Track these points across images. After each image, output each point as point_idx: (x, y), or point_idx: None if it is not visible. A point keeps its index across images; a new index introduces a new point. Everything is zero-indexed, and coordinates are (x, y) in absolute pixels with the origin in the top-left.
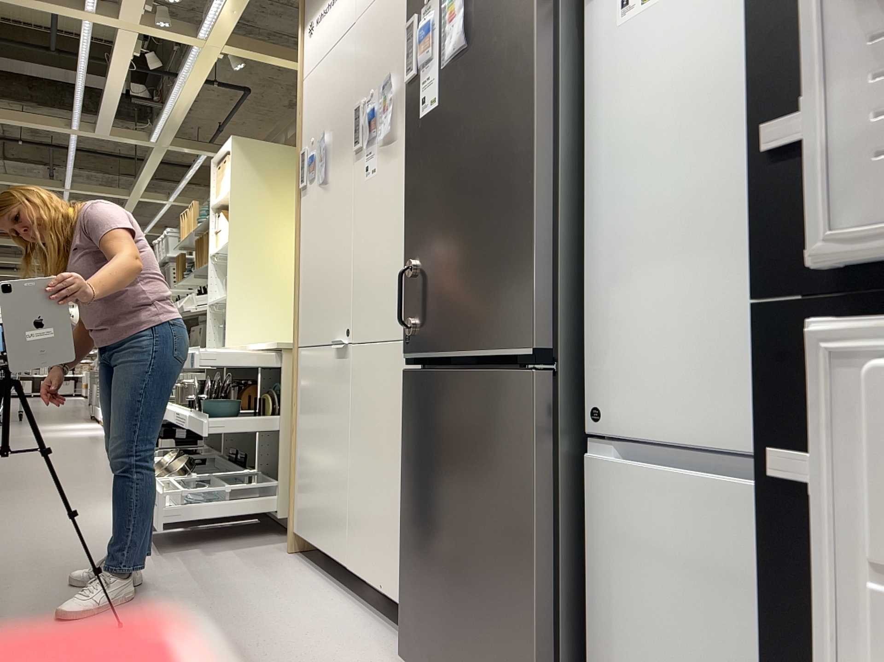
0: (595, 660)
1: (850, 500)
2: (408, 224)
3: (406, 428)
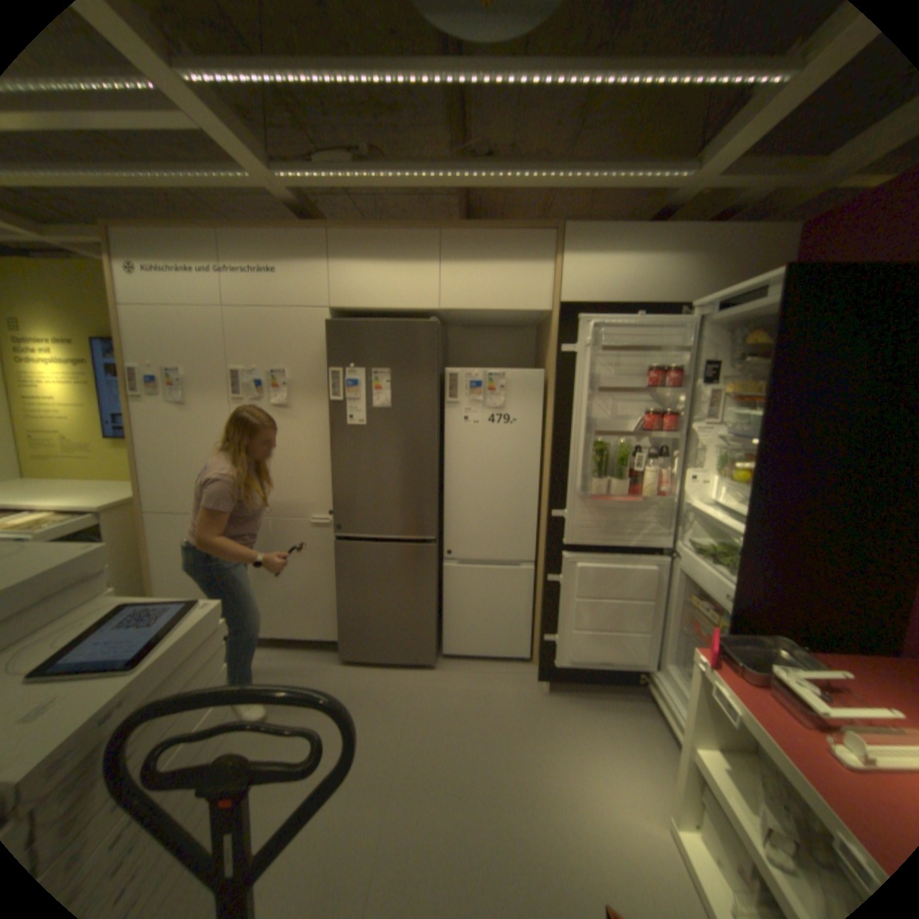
0: (444, 622)
1: (564, 583)
2: (337, 472)
3: (340, 565)
